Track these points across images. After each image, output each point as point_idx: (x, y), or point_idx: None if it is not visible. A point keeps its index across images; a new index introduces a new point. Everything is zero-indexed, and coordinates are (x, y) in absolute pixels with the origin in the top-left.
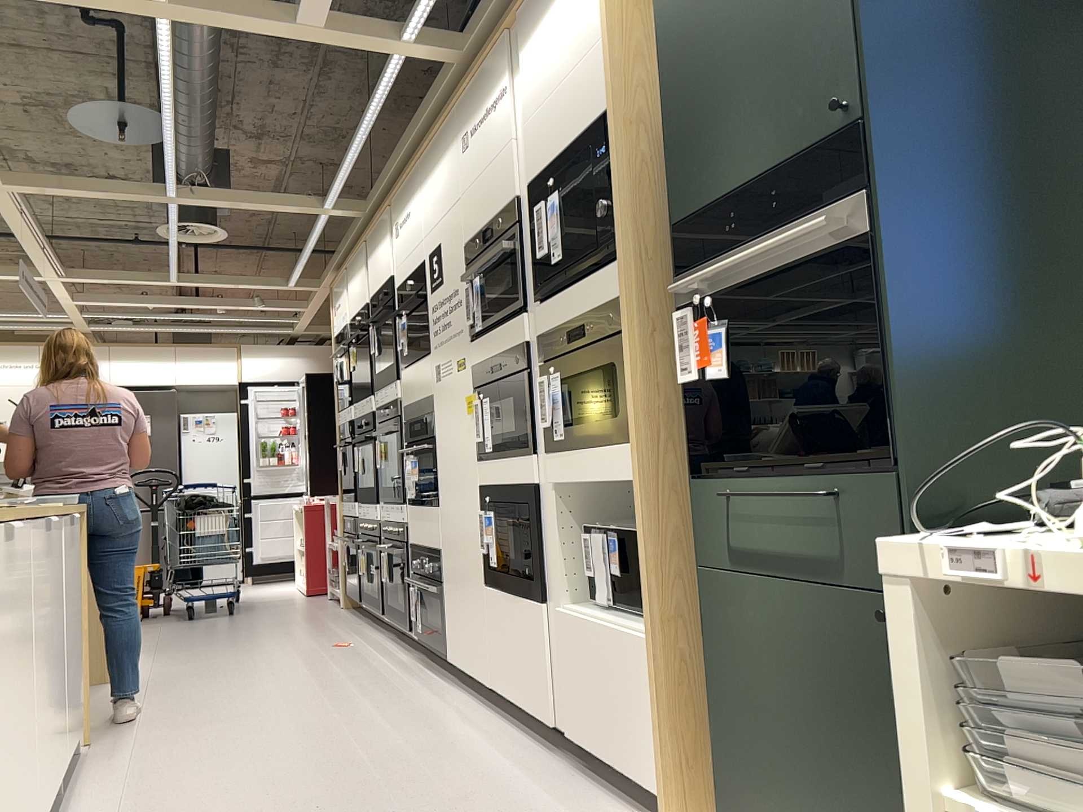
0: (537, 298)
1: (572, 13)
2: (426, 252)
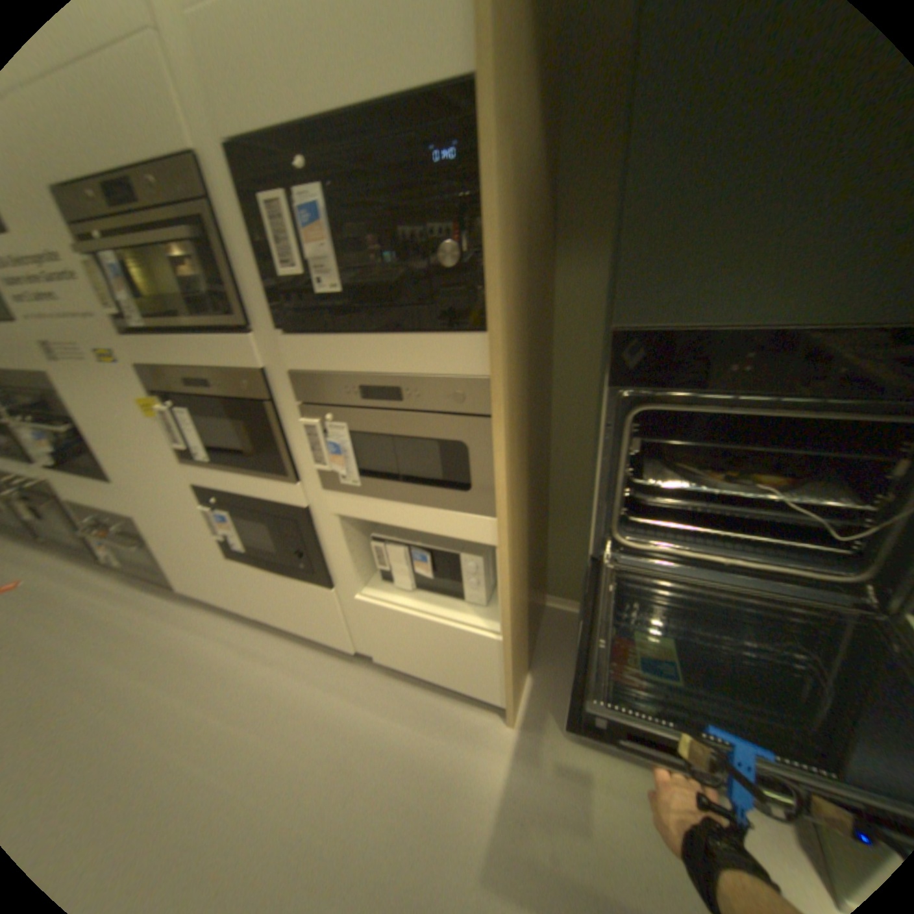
0: (270, 328)
1: None
2: None
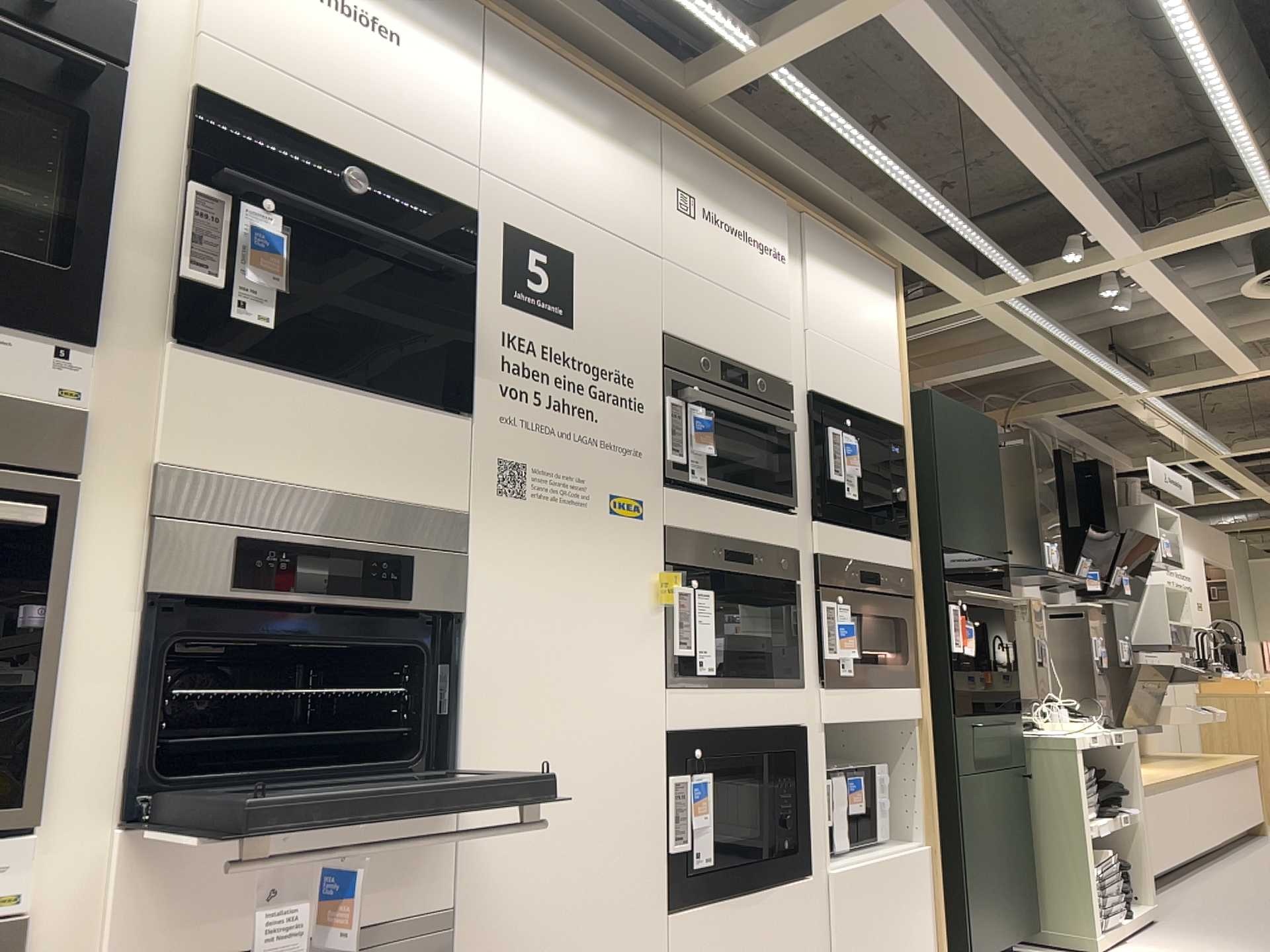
0: (820, 515)
1: (869, 314)
2: (498, 213)
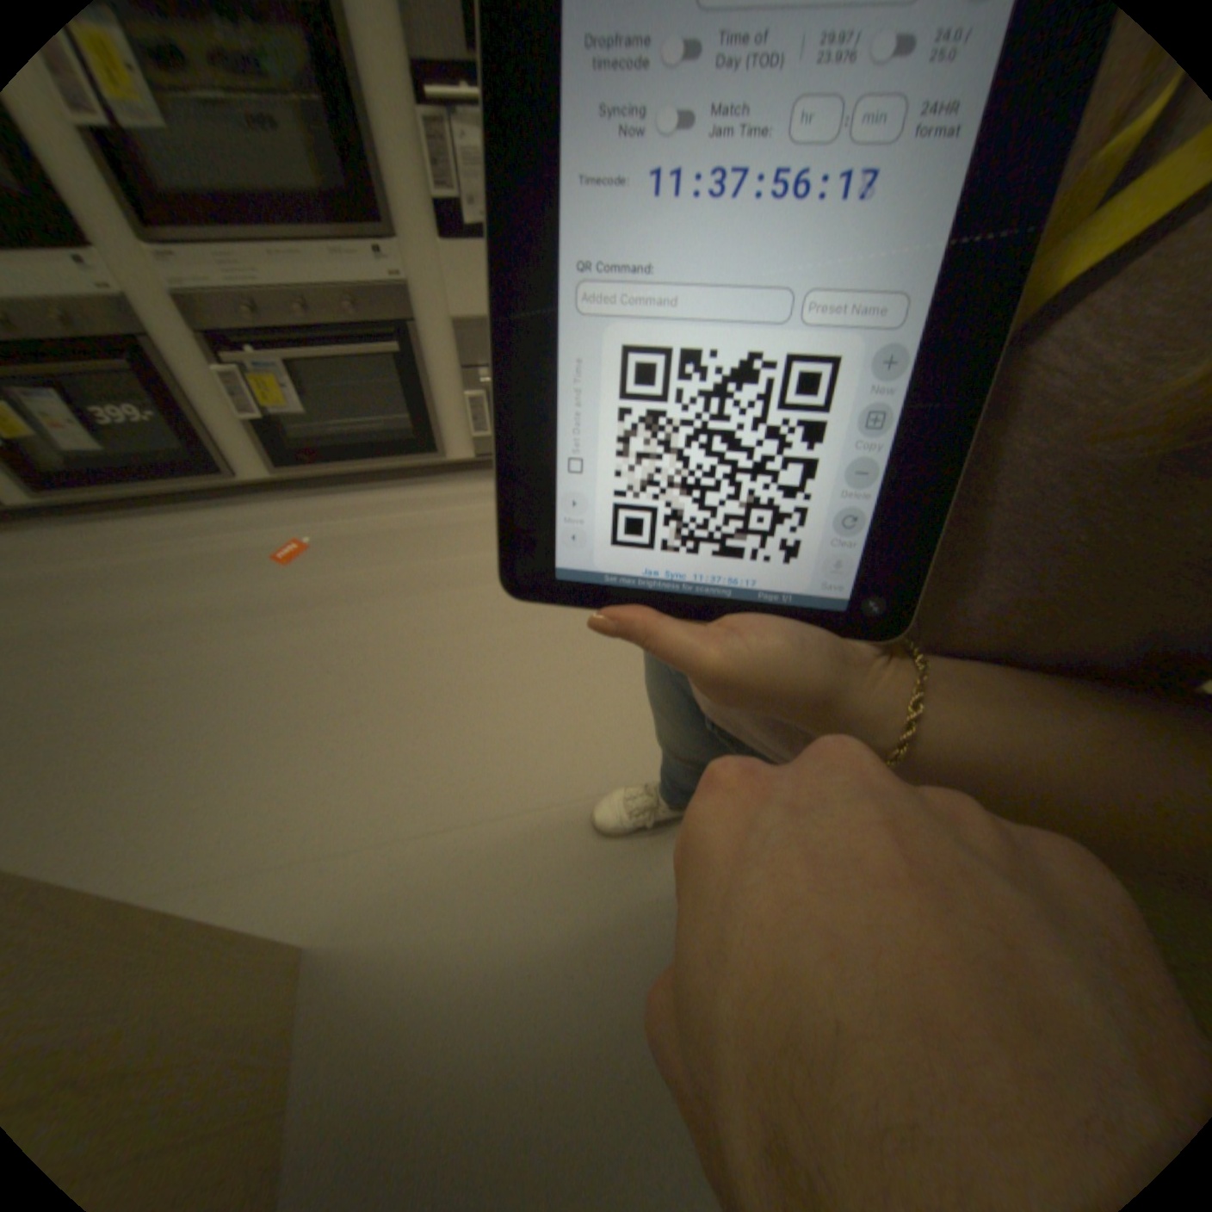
0: None
1: None
2: None
